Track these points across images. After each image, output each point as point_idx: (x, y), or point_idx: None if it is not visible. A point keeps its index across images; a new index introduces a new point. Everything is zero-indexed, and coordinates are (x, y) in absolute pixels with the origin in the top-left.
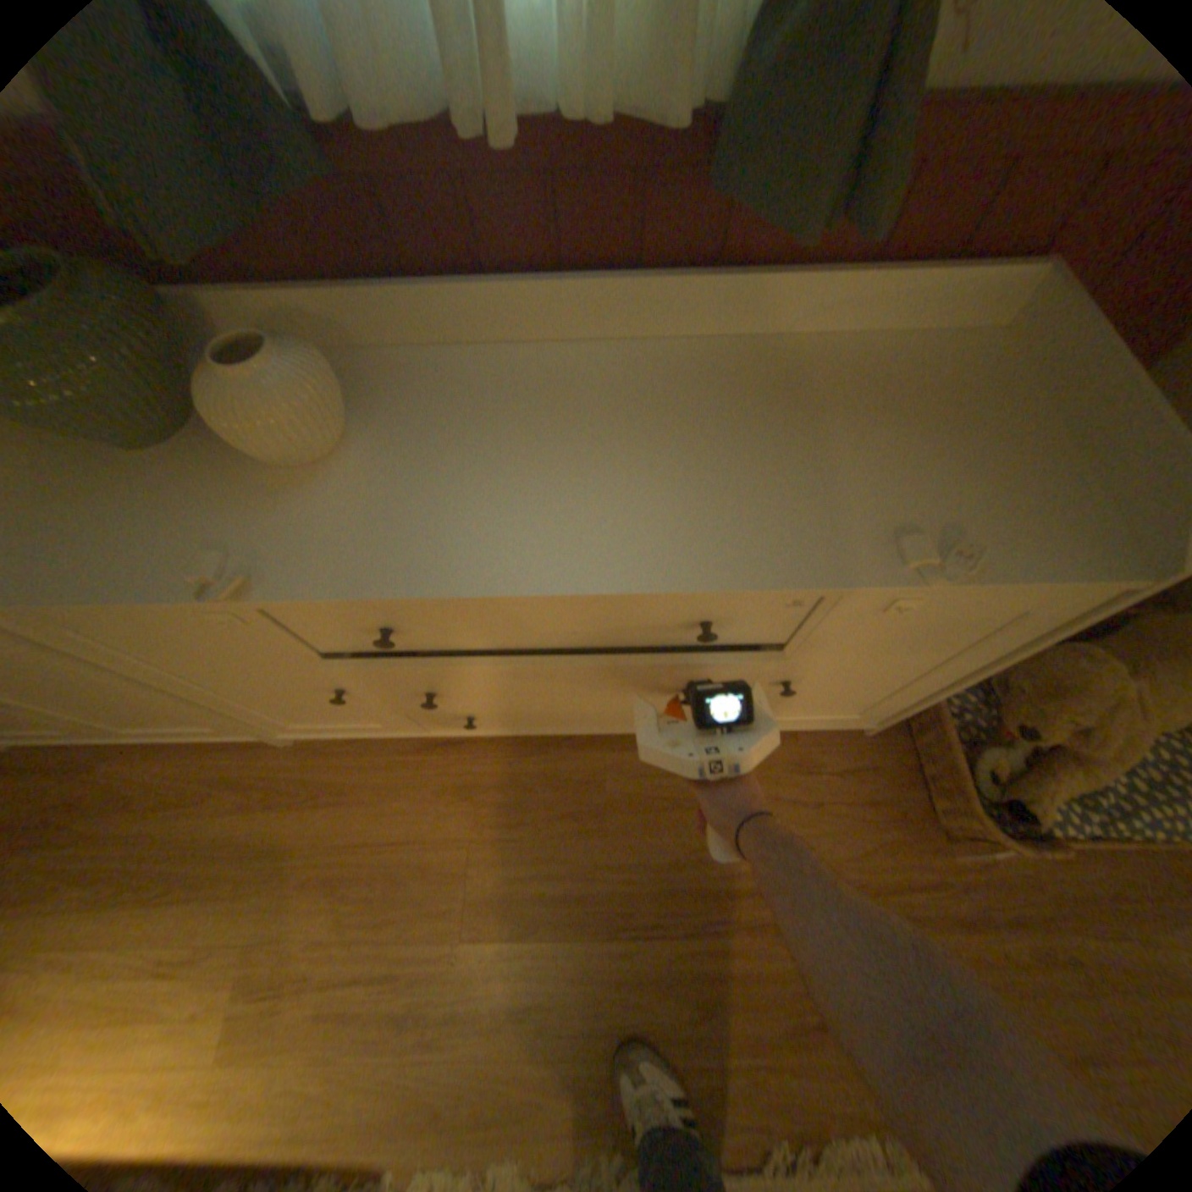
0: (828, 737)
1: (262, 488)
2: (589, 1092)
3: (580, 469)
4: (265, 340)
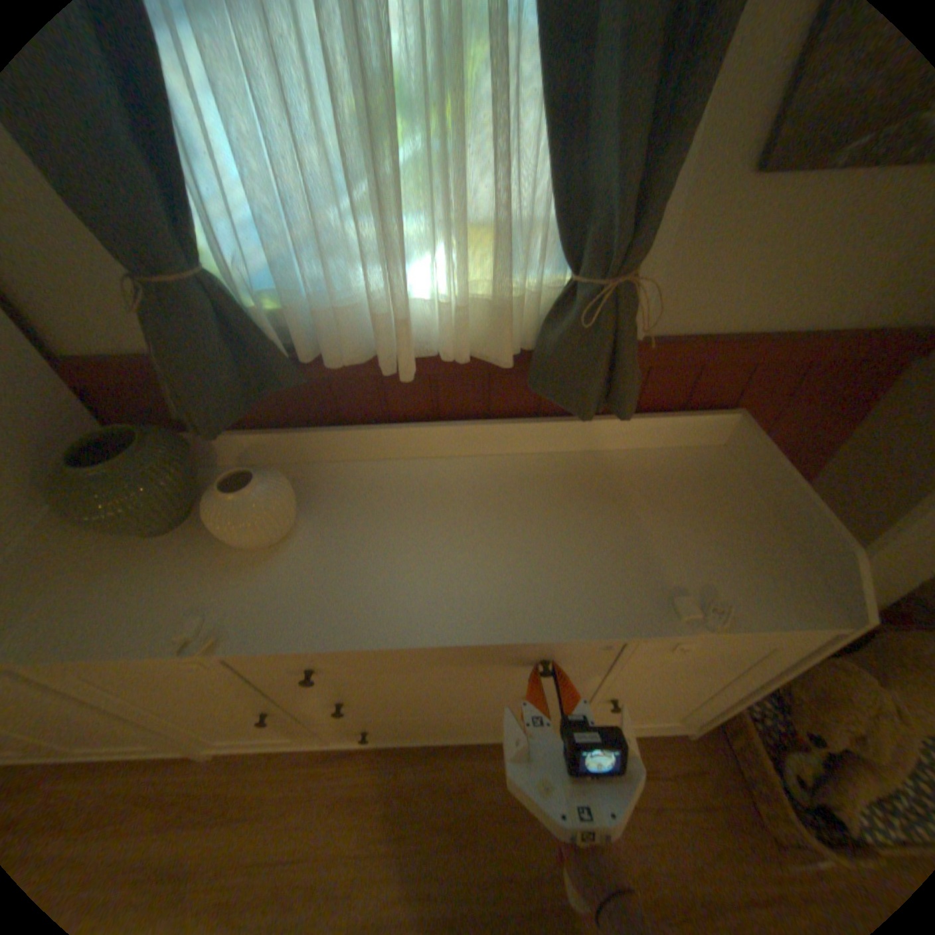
0: (659, 743)
1: (234, 566)
2: None
3: (451, 549)
4: (252, 476)
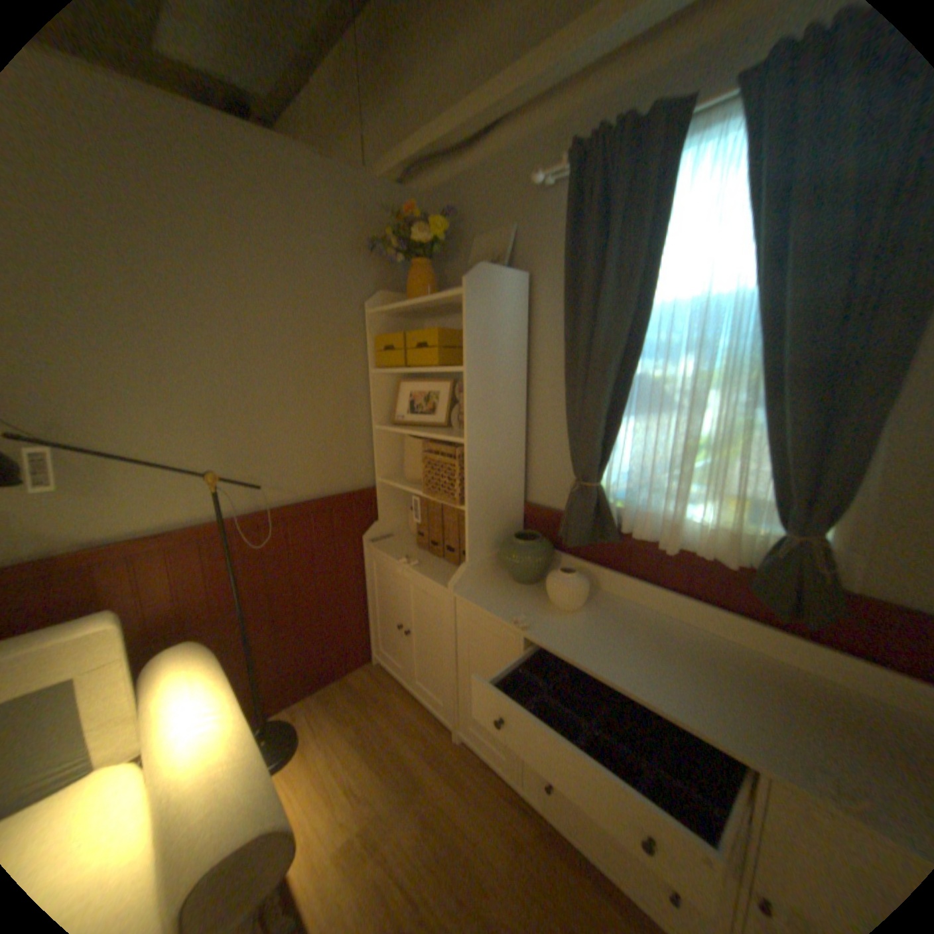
0: None
1: (547, 609)
2: None
3: (661, 662)
4: (576, 572)
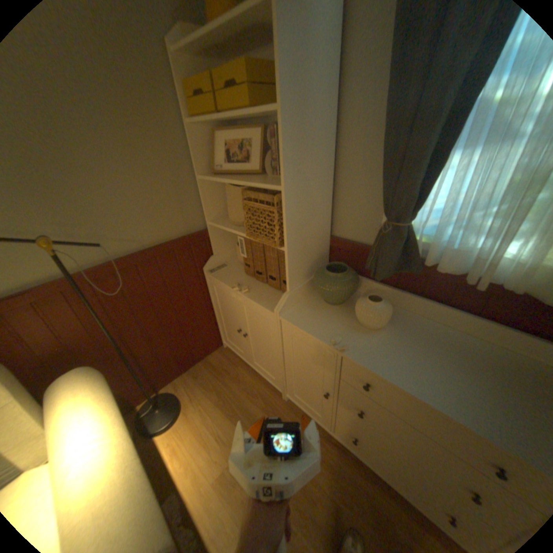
0: None
1: (356, 329)
2: None
3: (464, 378)
4: (383, 300)
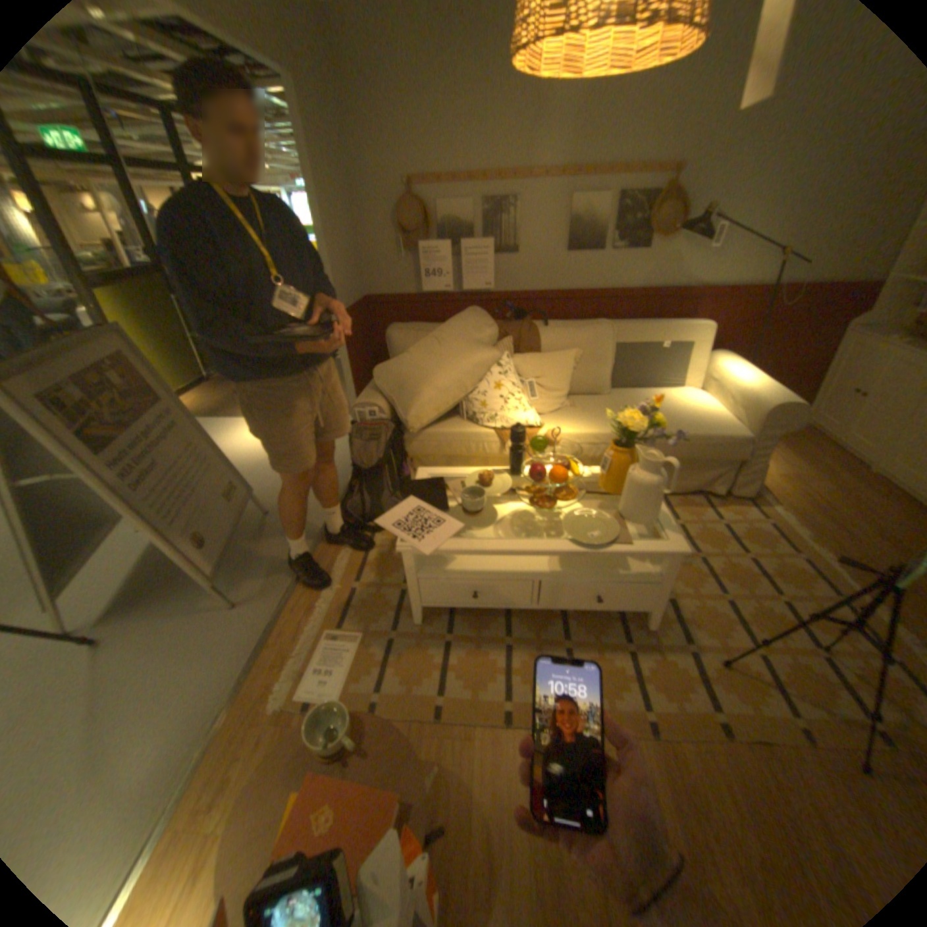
0: None
1: None
2: (846, 553)
3: None
4: None
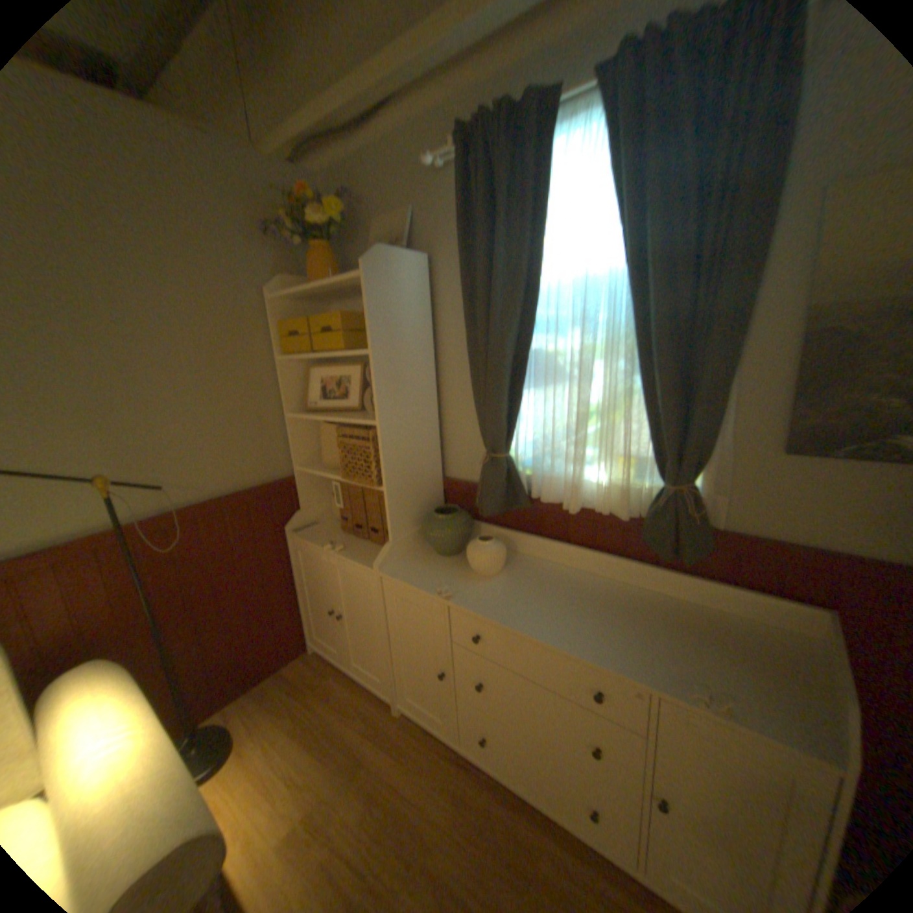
0: None
1: (468, 577)
2: None
3: (570, 610)
4: (492, 539)
